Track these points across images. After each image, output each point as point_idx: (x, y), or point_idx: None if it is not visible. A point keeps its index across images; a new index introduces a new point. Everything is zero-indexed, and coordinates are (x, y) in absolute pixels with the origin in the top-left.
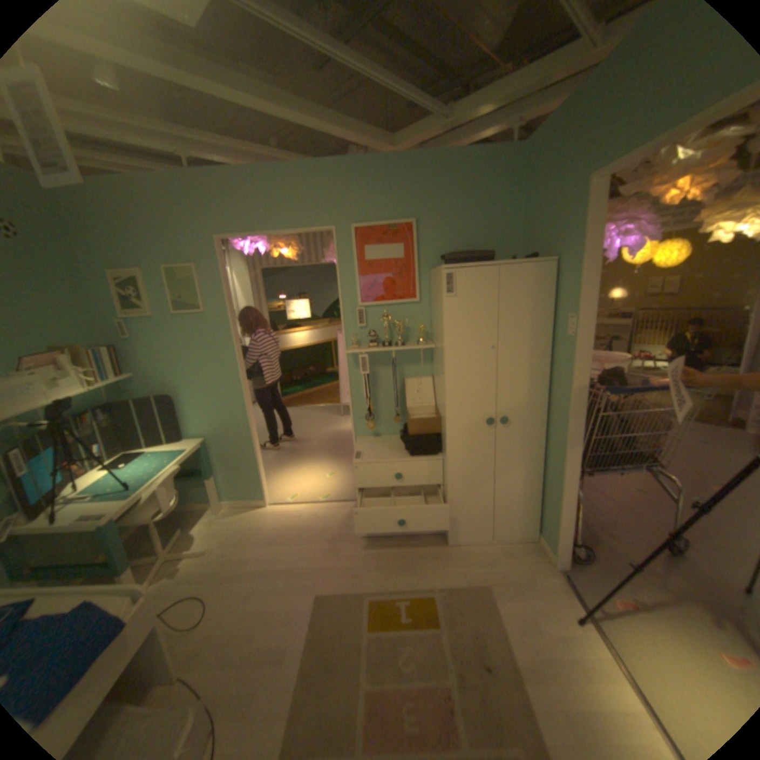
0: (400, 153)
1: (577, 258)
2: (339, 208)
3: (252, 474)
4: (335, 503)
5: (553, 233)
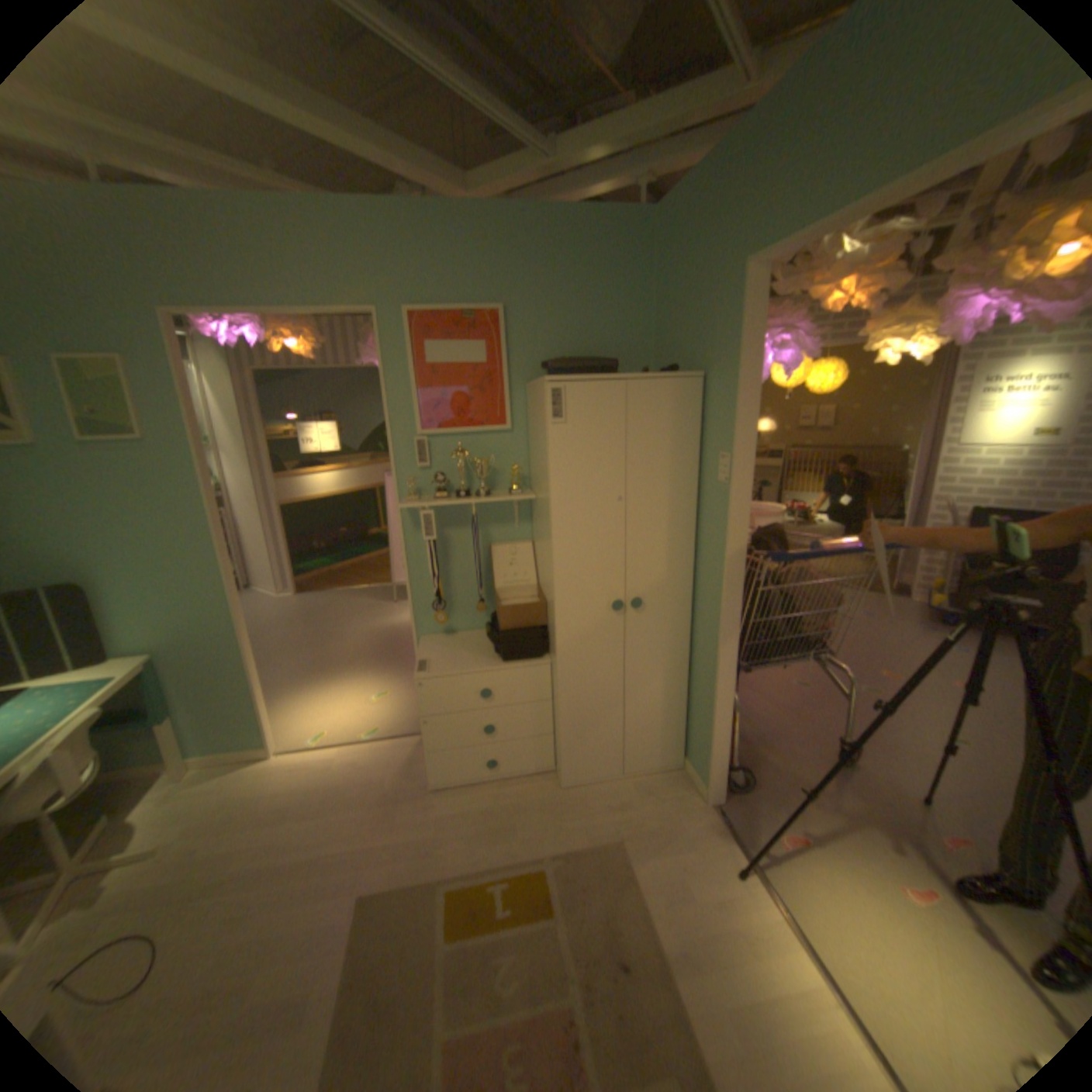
0: (478, 201)
1: (731, 375)
2: (382, 278)
3: (243, 708)
4: (388, 740)
5: (697, 338)
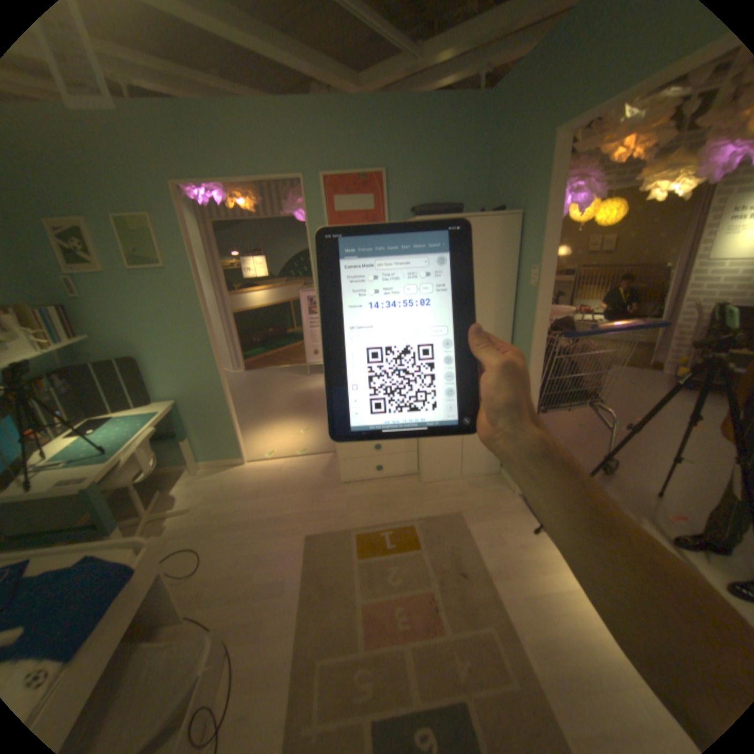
0: (368, 96)
1: (541, 212)
2: (305, 154)
3: (228, 434)
4: (313, 456)
5: (518, 187)
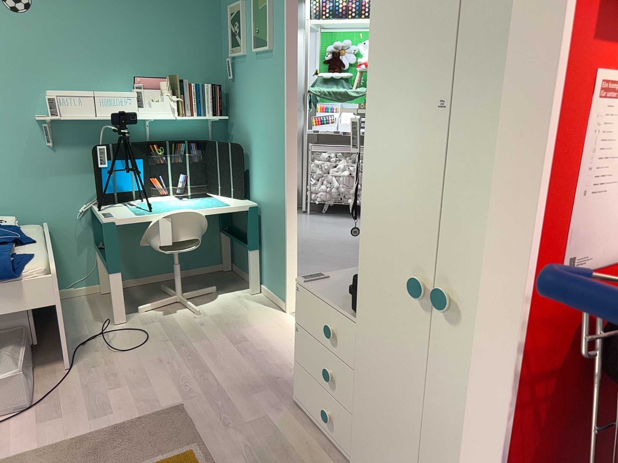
0: None
1: None
2: None
3: (282, 265)
4: None
5: None
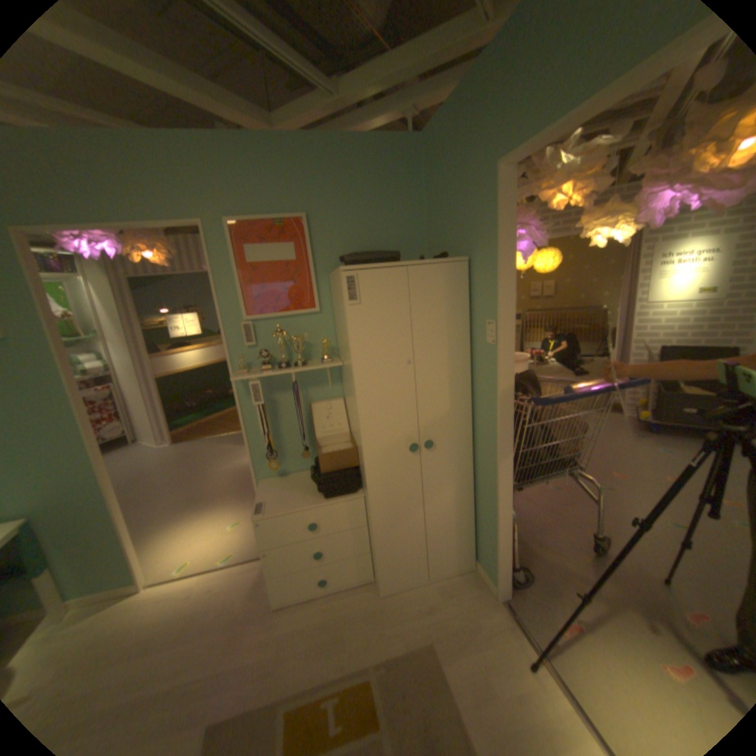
0: (278, 132)
1: (491, 258)
2: (204, 196)
3: (112, 554)
4: (238, 566)
5: (460, 231)
